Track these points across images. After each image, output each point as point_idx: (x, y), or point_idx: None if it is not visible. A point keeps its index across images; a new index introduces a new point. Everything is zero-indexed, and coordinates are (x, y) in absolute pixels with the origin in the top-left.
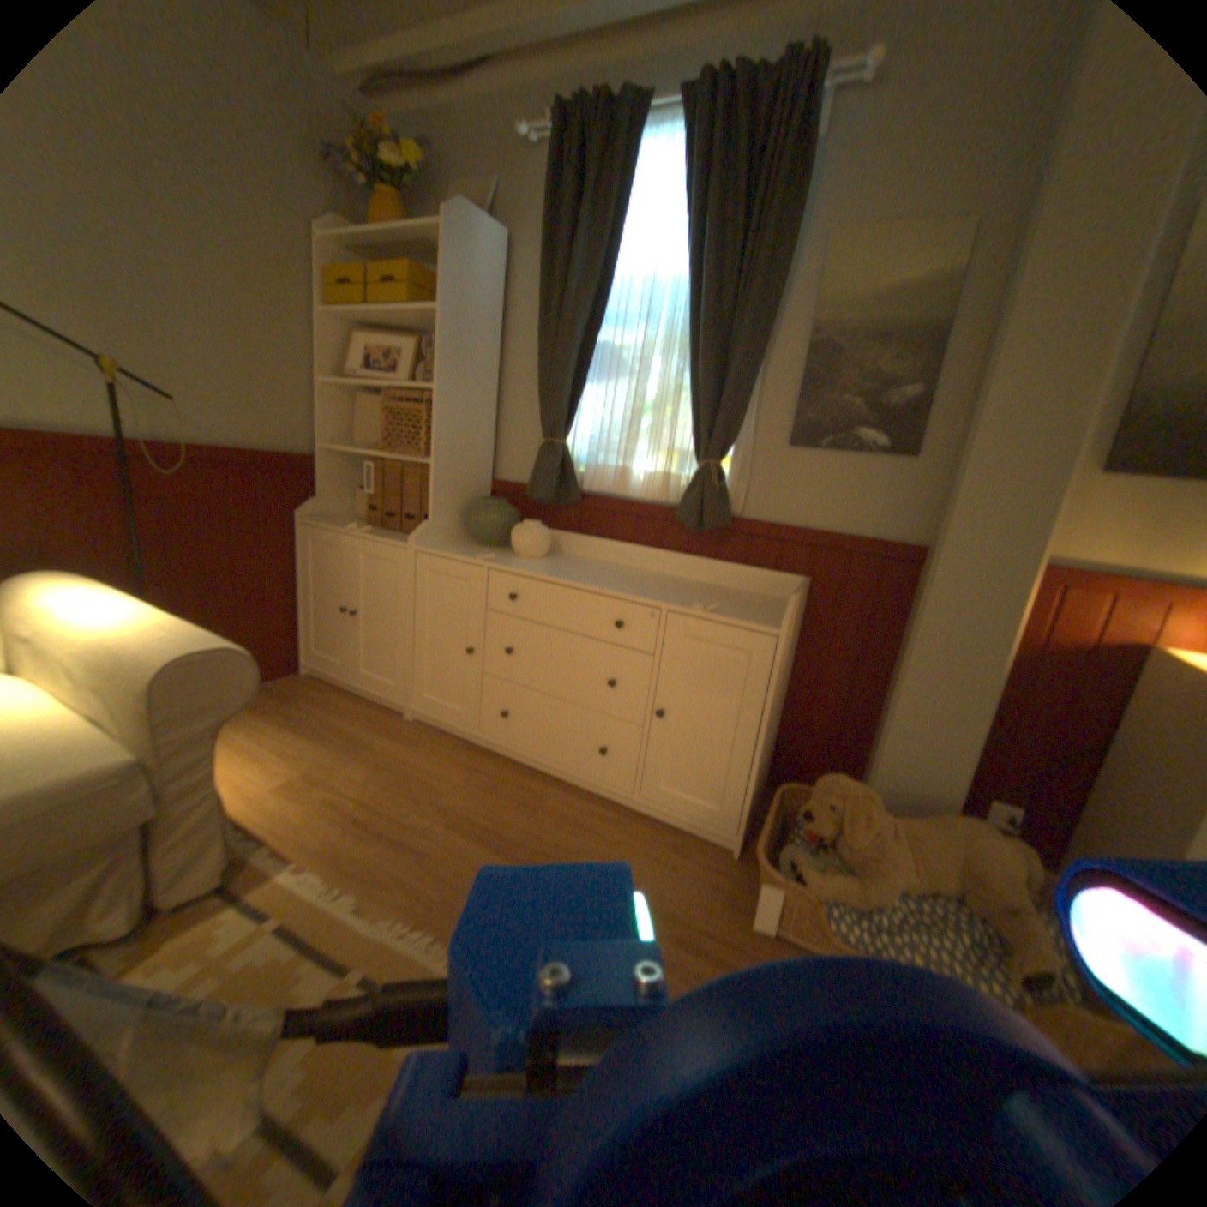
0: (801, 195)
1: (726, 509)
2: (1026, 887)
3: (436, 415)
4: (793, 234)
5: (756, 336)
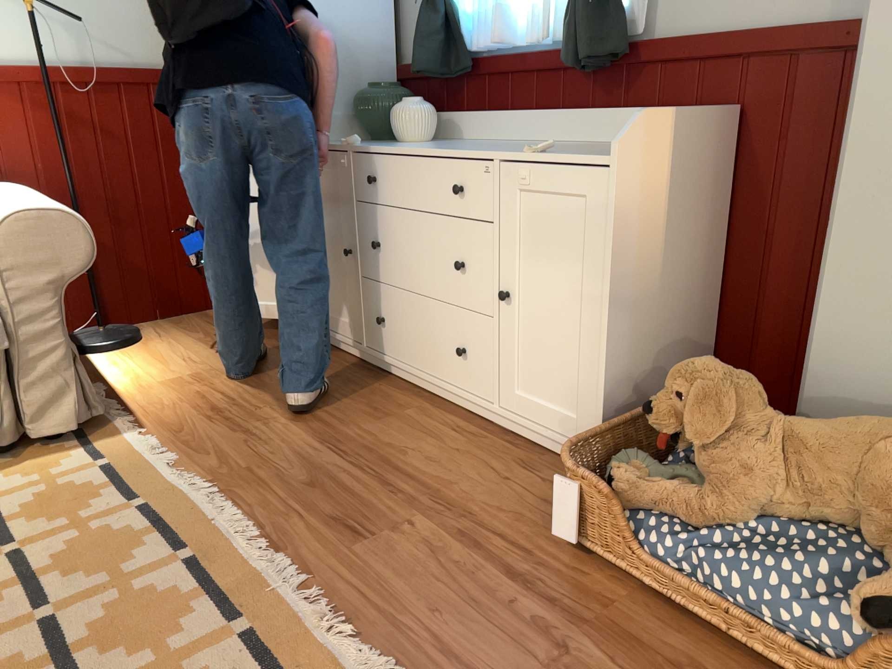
0: None
1: (614, 32)
2: None
3: None
4: None
5: None
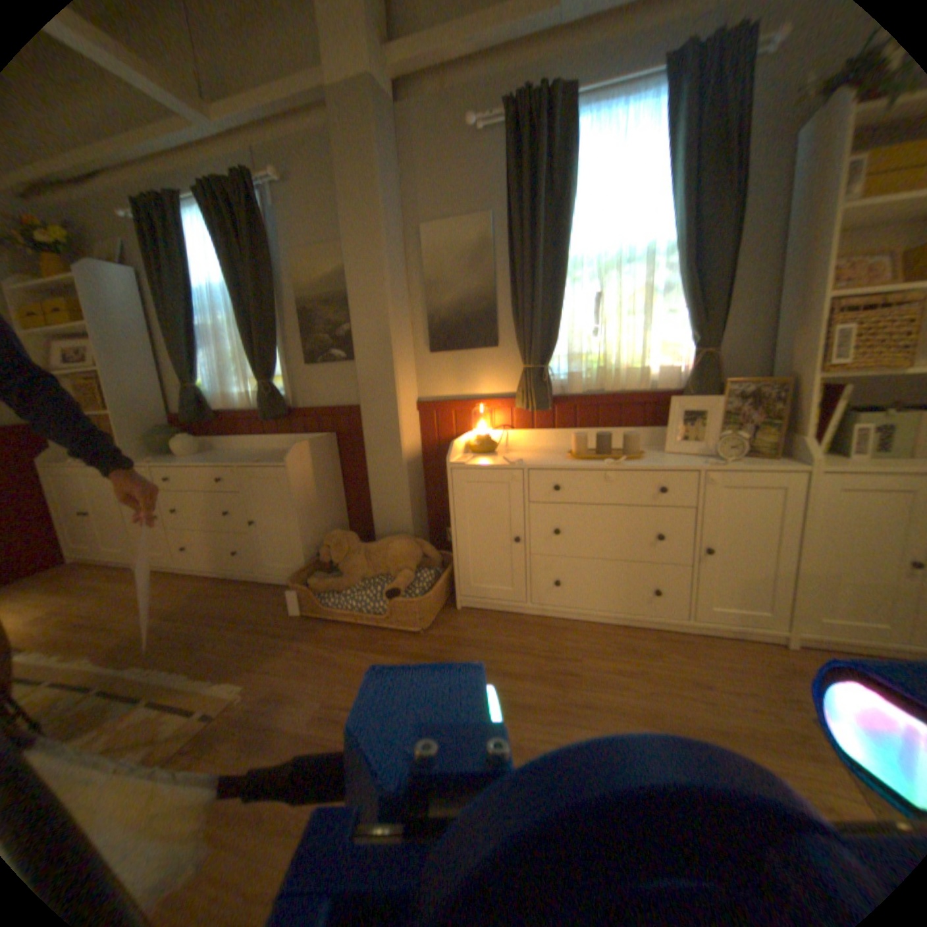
0: (263, 239)
1: (282, 406)
2: (415, 558)
3: (104, 385)
4: (266, 258)
5: (262, 312)
